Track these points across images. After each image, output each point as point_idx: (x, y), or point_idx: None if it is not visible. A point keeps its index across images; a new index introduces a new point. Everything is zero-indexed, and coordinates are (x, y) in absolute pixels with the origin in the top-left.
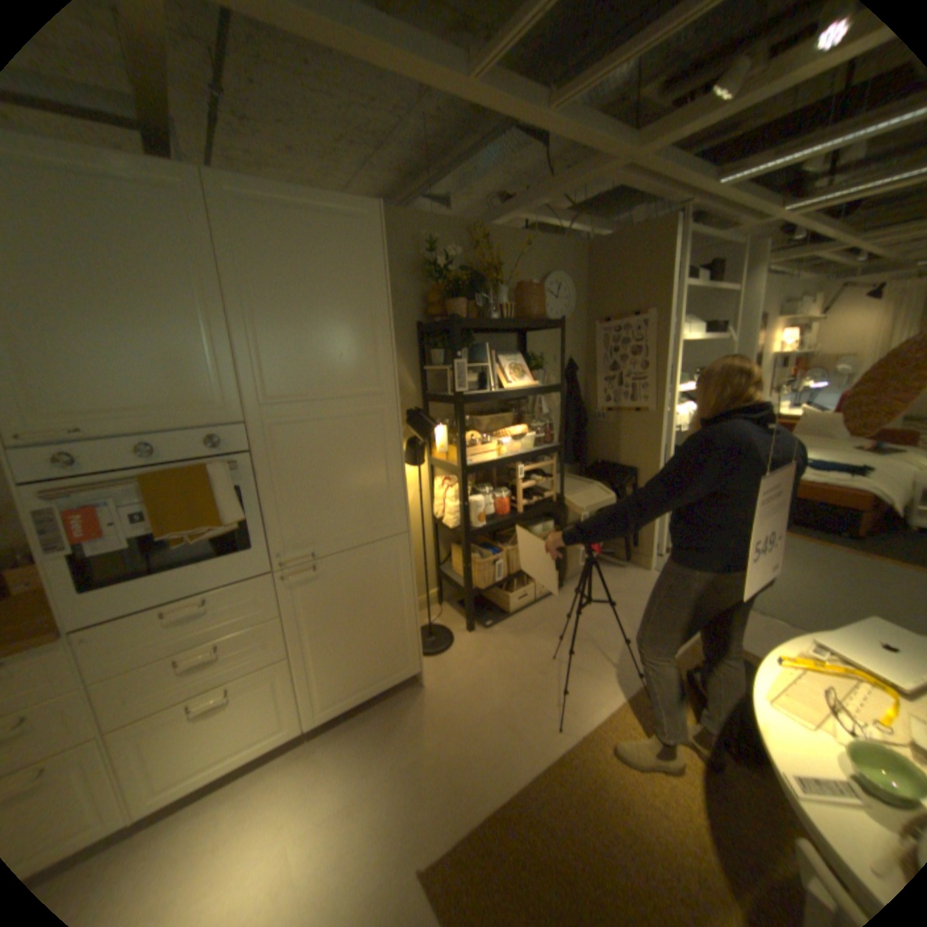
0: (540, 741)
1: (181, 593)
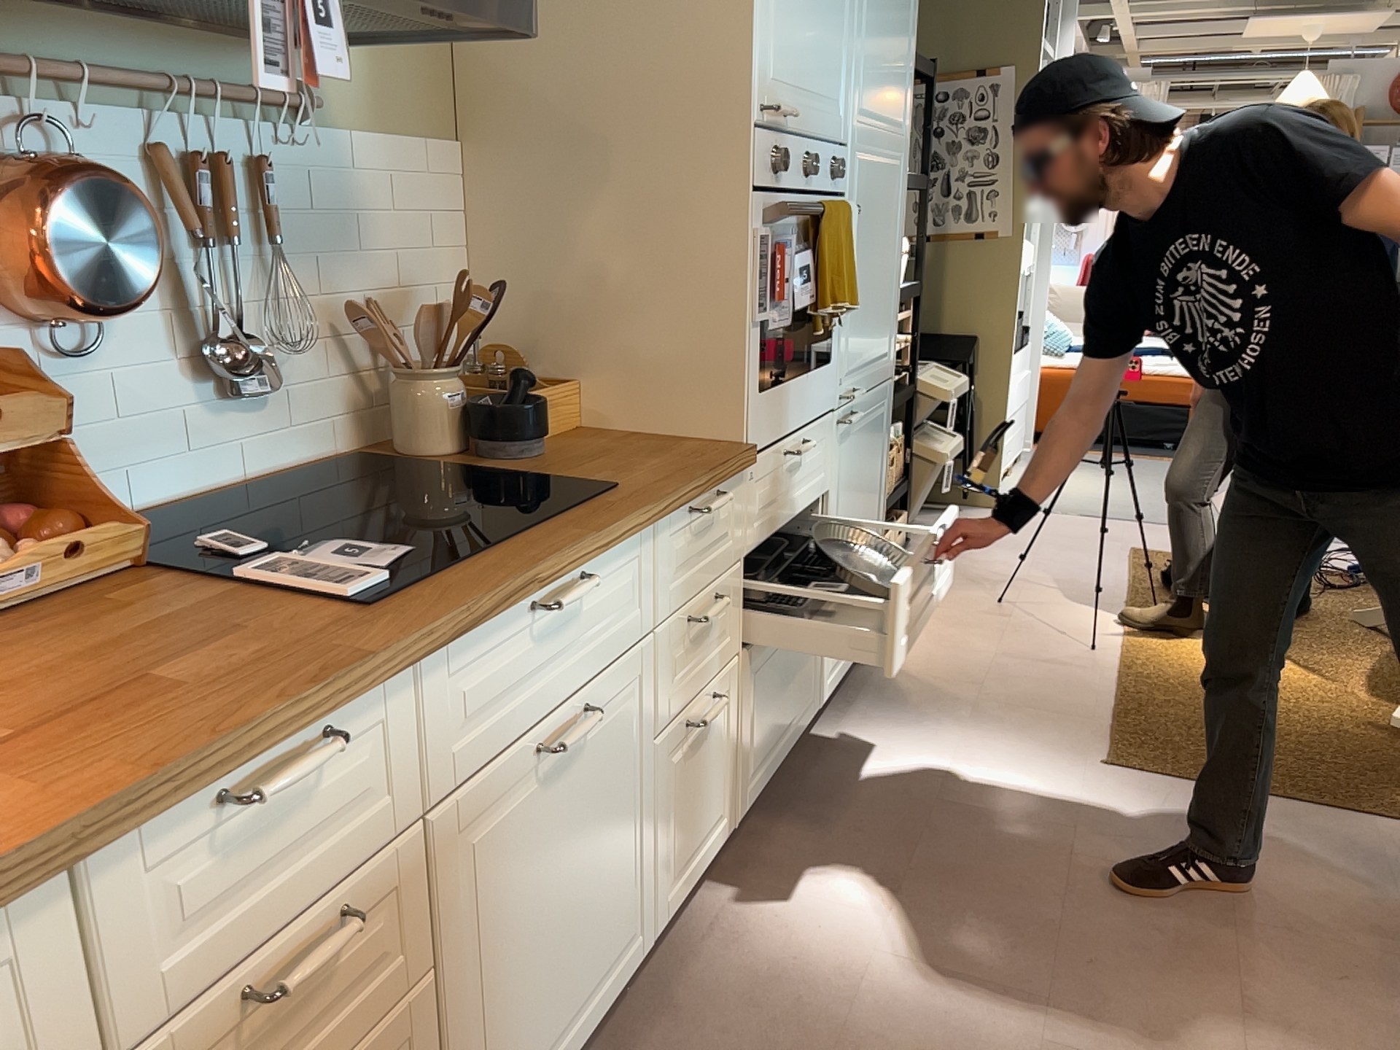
0: (1079, 658)
1: (800, 417)
